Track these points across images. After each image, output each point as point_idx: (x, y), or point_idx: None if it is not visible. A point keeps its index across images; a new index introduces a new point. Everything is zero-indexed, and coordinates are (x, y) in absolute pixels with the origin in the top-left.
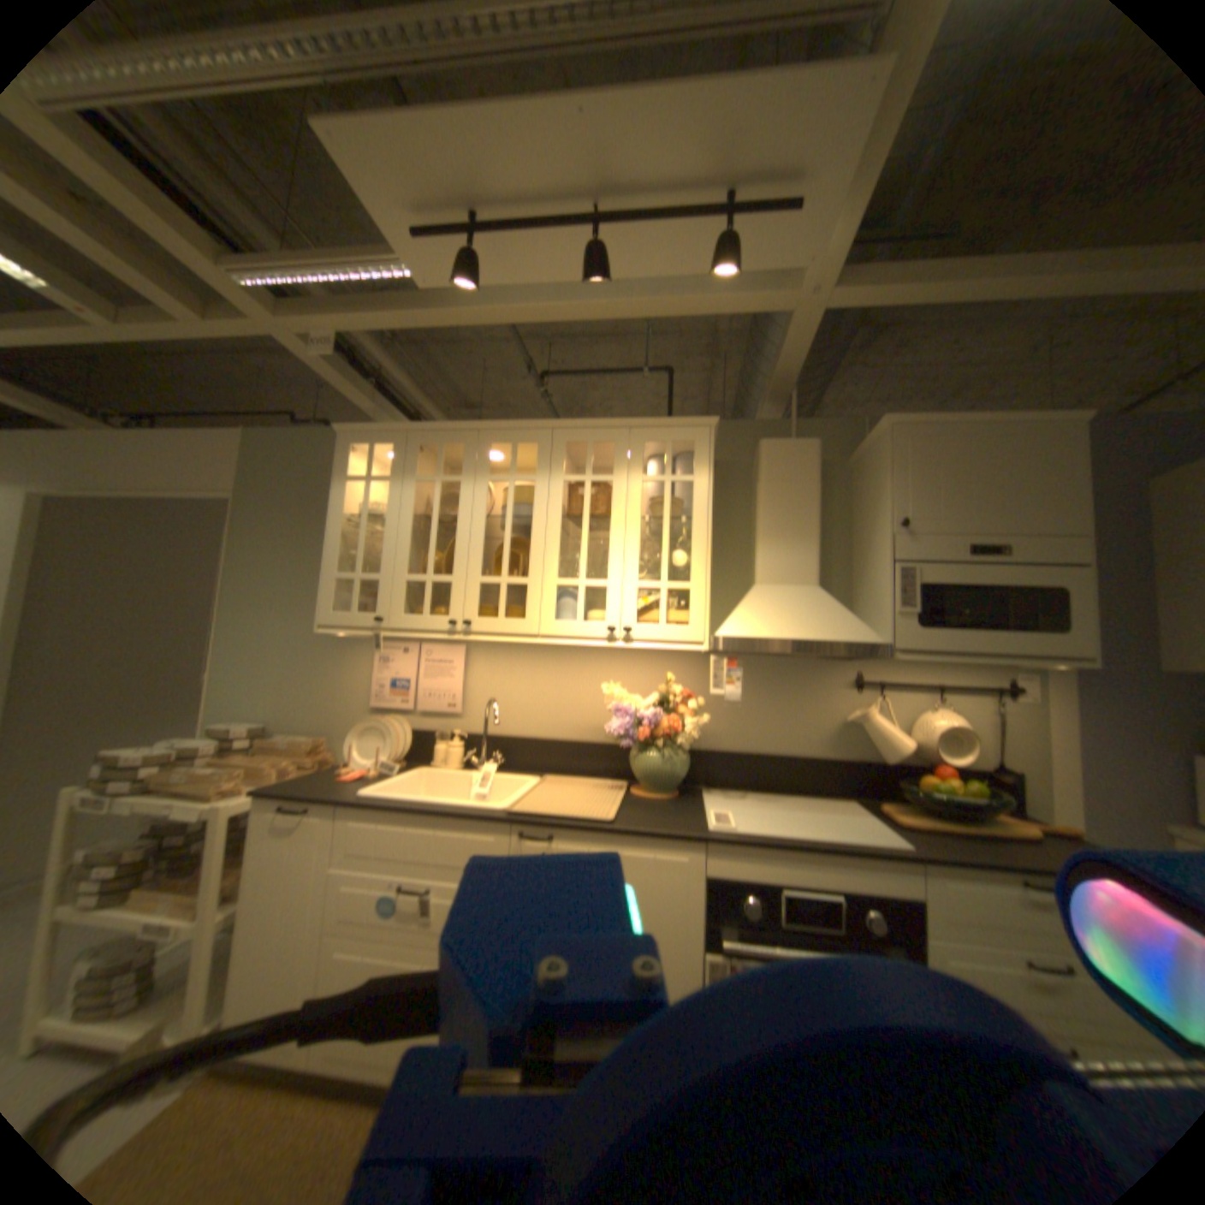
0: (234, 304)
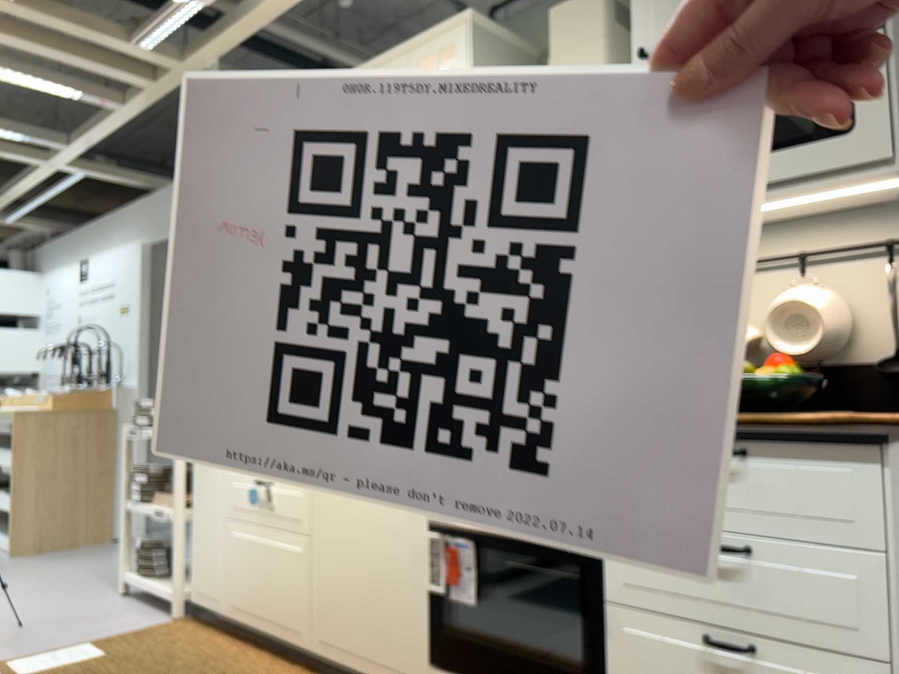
0: (157, 65)
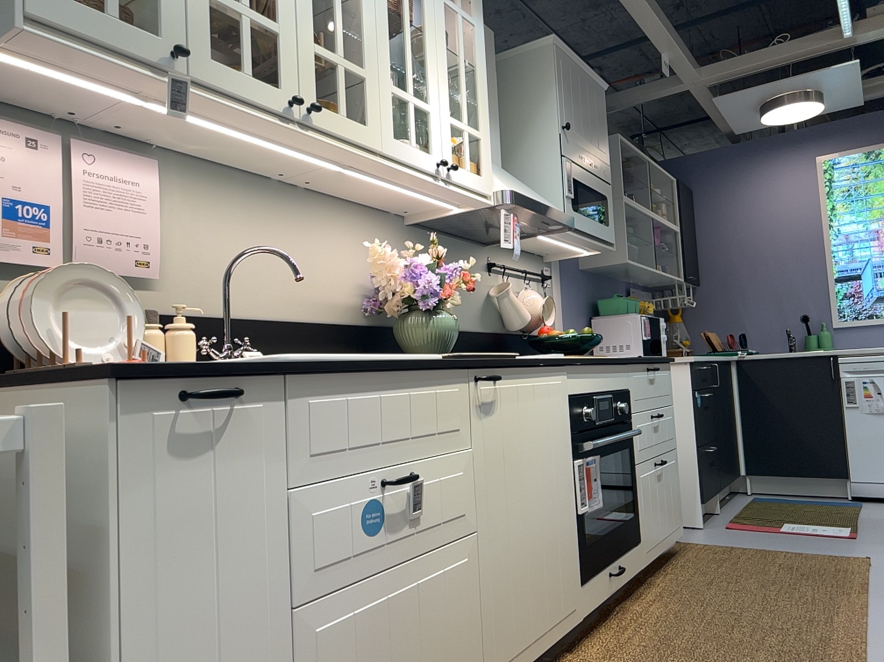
0: None
